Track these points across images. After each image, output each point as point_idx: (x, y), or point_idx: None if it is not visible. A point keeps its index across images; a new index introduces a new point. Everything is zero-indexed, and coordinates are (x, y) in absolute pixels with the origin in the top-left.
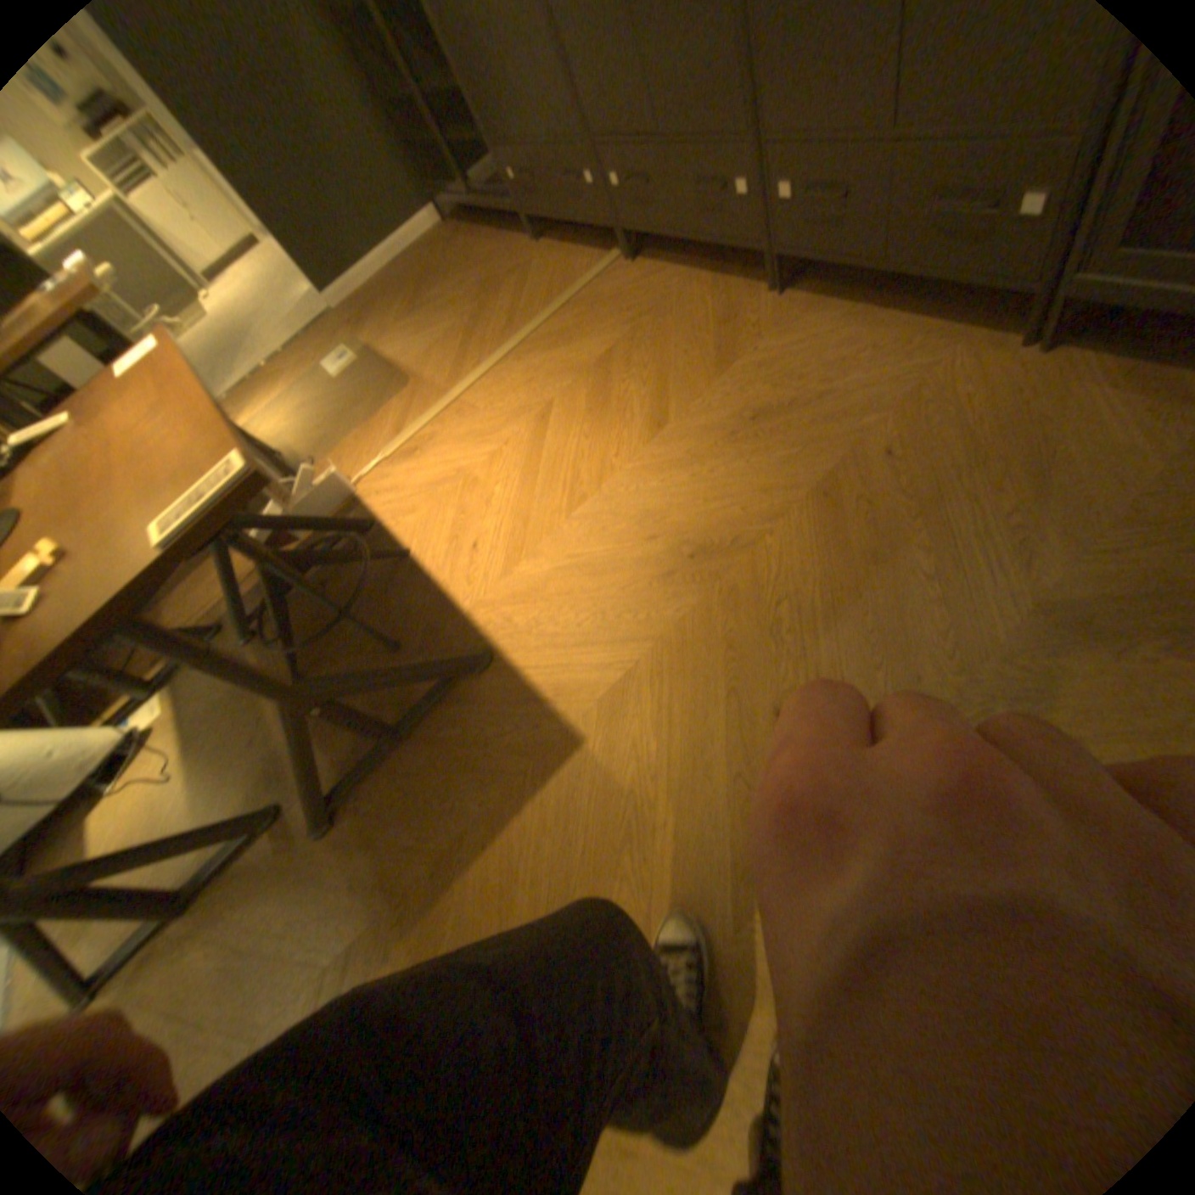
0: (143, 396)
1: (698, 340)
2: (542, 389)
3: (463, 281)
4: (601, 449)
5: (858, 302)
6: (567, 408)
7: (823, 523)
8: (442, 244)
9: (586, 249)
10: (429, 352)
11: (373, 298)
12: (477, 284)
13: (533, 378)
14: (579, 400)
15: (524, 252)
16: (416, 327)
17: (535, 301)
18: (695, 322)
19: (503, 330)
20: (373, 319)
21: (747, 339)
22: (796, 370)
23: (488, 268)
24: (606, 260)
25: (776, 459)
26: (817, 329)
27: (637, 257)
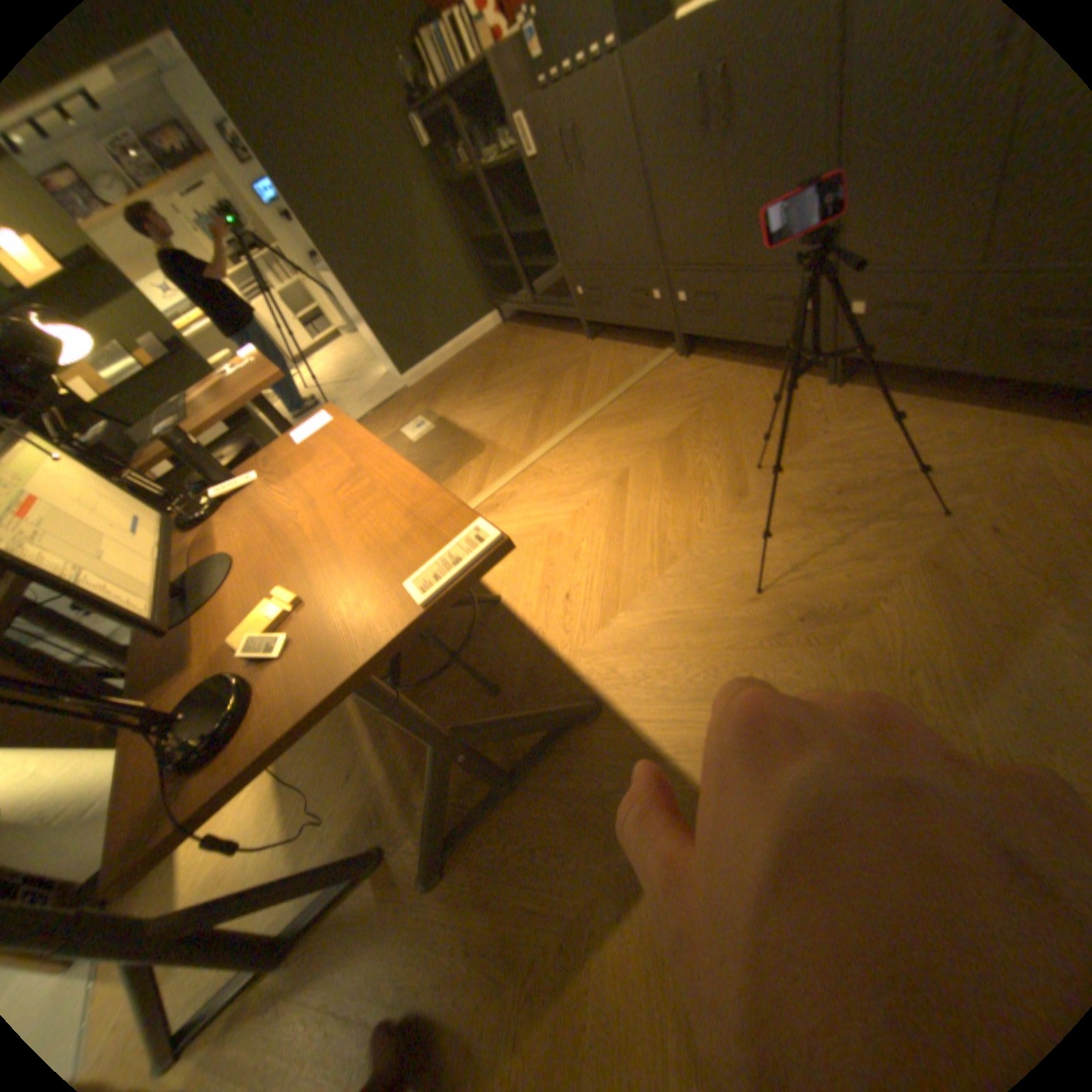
0: (337, 457)
1: (765, 420)
2: (616, 456)
3: (528, 367)
4: (685, 511)
5: (923, 394)
6: (644, 473)
7: (941, 591)
8: (505, 337)
9: (641, 345)
10: (502, 422)
11: (446, 378)
12: (542, 369)
13: (606, 447)
14: (654, 467)
15: (583, 345)
16: (488, 401)
17: (599, 384)
18: (759, 405)
19: (571, 406)
20: (447, 394)
21: (816, 422)
22: (873, 449)
23: (550, 357)
24: (663, 354)
25: (873, 528)
26: (886, 416)
27: (691, 352)
